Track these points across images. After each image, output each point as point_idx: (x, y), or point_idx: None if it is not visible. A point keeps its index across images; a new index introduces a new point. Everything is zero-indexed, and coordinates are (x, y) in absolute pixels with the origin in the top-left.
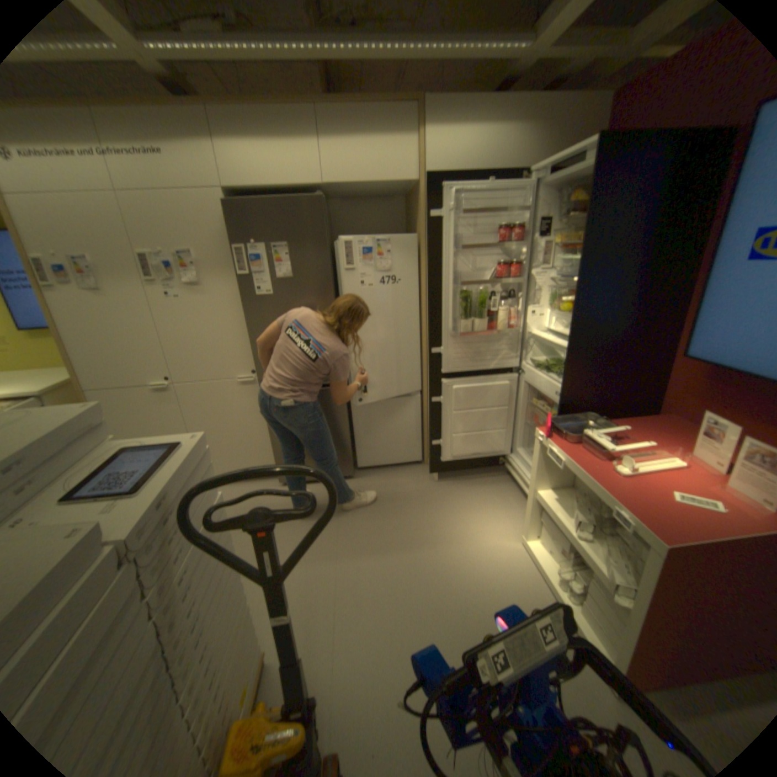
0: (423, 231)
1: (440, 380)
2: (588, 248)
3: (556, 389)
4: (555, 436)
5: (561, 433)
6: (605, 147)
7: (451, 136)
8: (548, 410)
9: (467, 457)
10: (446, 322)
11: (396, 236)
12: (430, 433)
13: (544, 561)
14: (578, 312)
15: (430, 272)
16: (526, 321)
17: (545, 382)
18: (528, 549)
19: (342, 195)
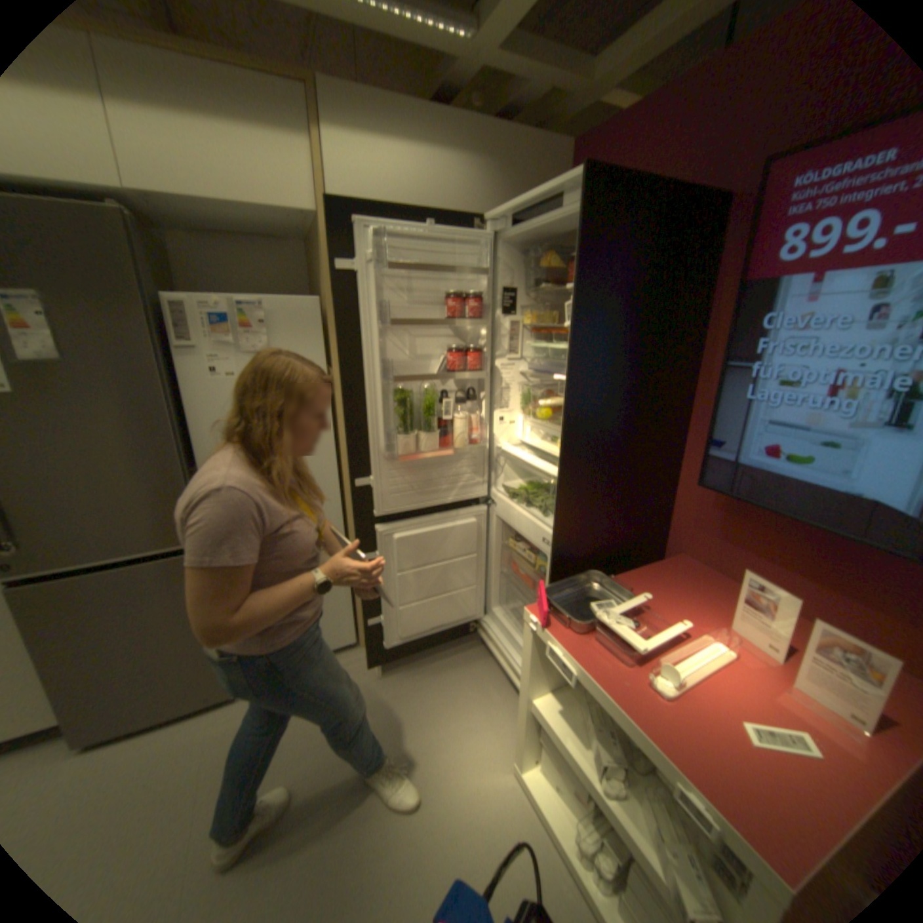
0: (330, 293)
1: (372, 526)
2: (575, 334)
3: (542, 534)
4: (552, 621)
5: (560, 613)
6: (590, 187)
7: (364, 152)
8: (530, 557)
9: (423, 635)
10: (375, 439)
11: (283, 298)
12: (365, 603)
13: (550, 816)
14: (567, 427)
15: (344, 357)
16: (491, 430)
17: (525, 522)
18: (524, 795)
19: (185, 222)
